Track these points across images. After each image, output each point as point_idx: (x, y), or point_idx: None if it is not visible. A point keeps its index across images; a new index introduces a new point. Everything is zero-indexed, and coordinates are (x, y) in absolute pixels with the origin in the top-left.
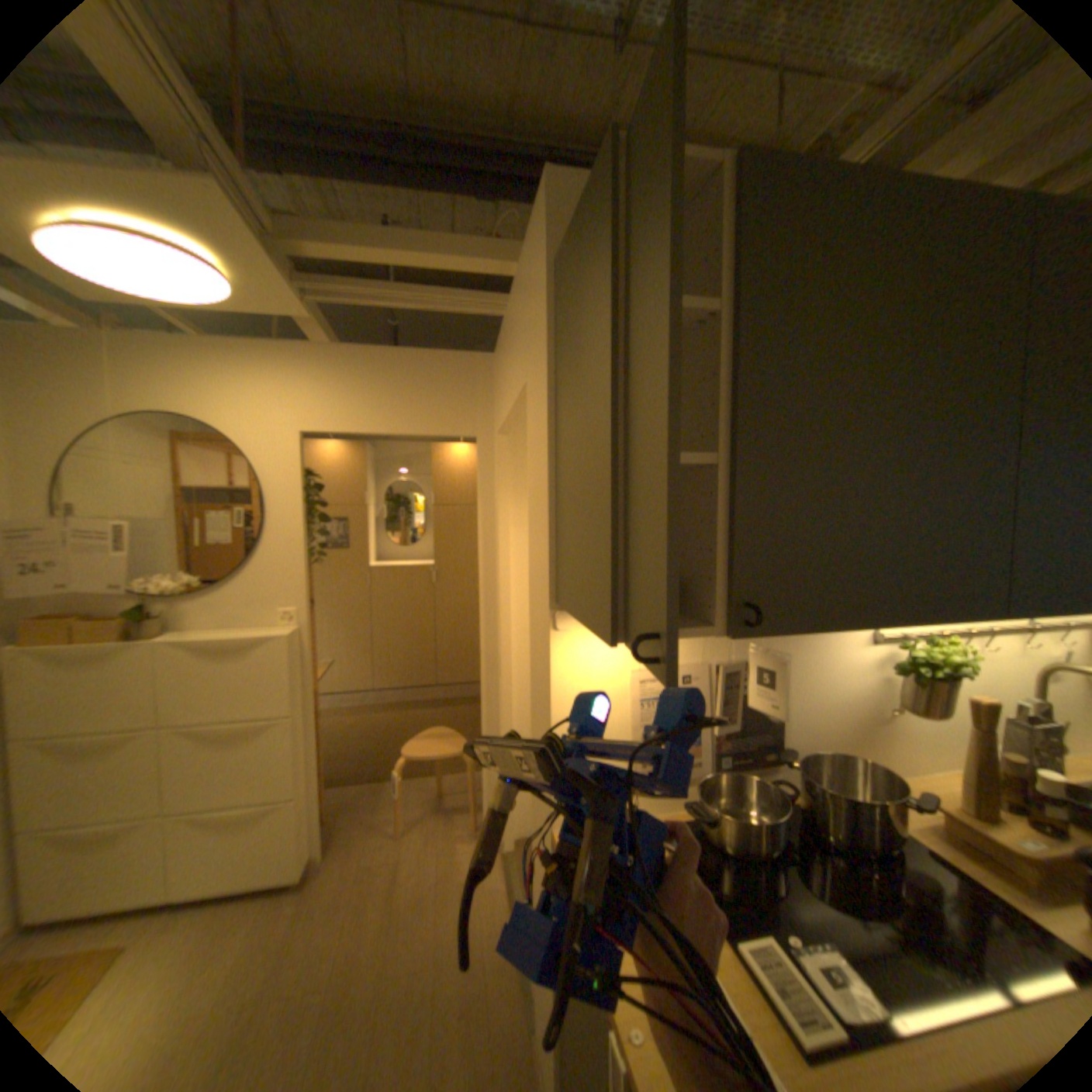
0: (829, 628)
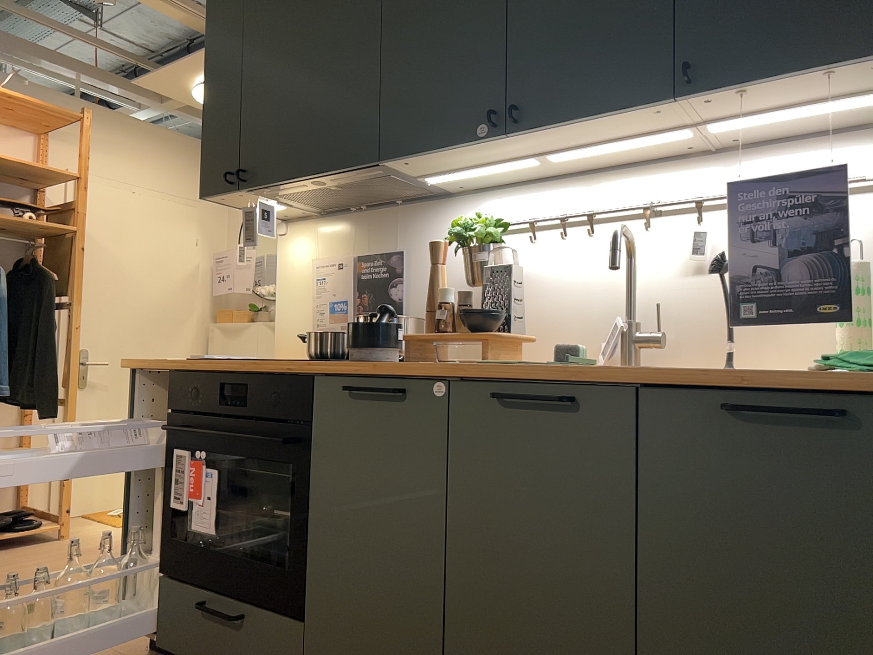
0: (291, 183)
